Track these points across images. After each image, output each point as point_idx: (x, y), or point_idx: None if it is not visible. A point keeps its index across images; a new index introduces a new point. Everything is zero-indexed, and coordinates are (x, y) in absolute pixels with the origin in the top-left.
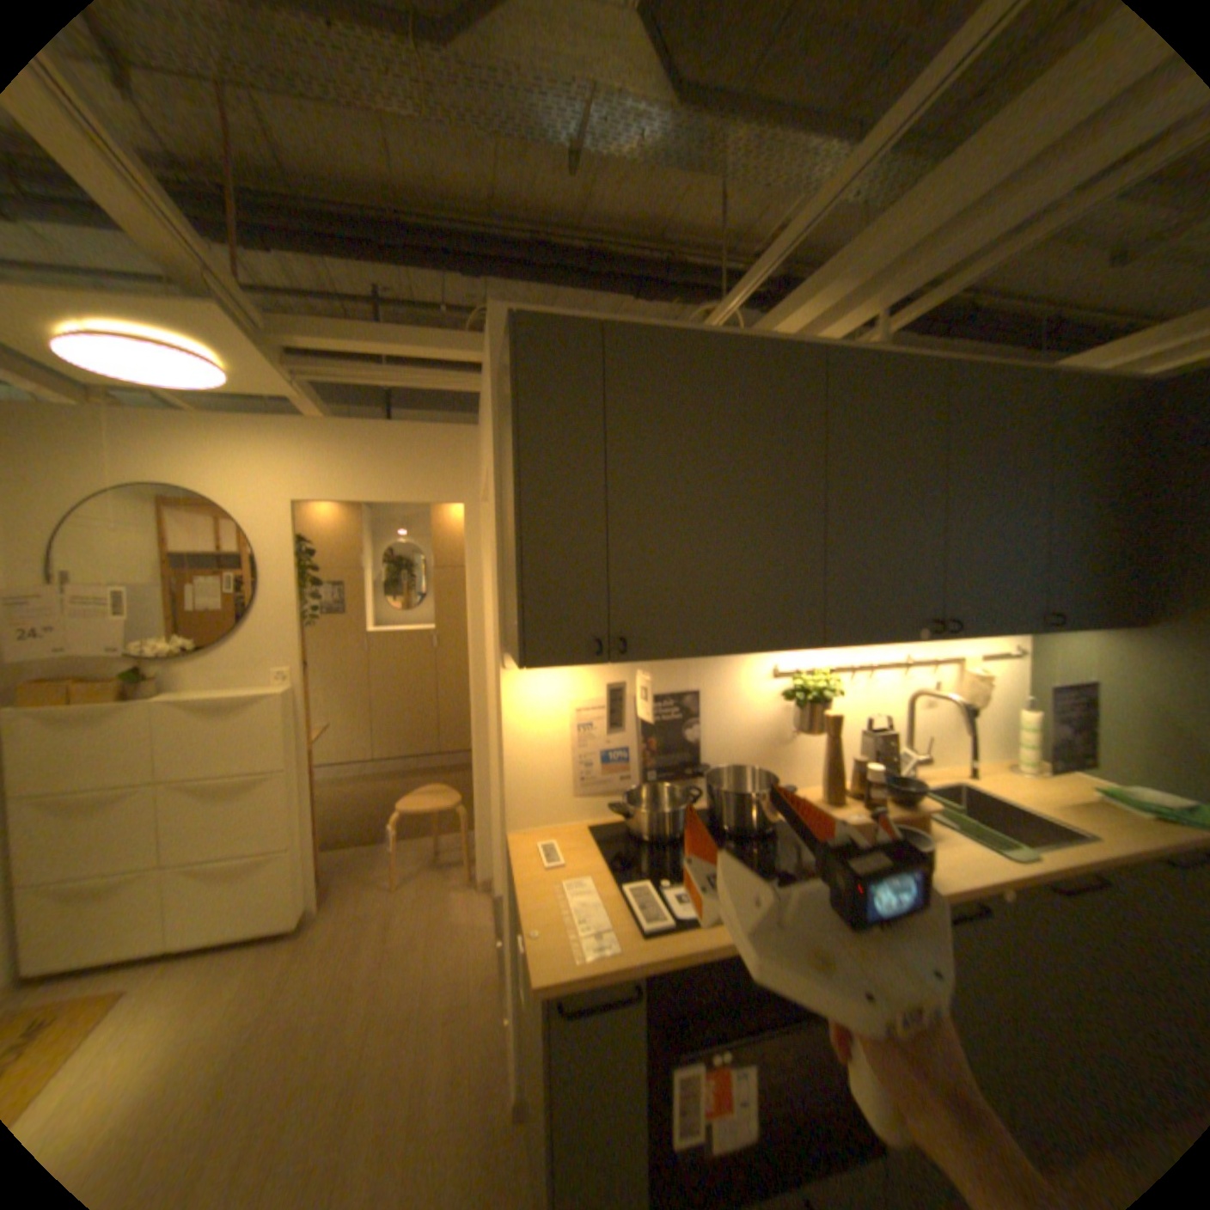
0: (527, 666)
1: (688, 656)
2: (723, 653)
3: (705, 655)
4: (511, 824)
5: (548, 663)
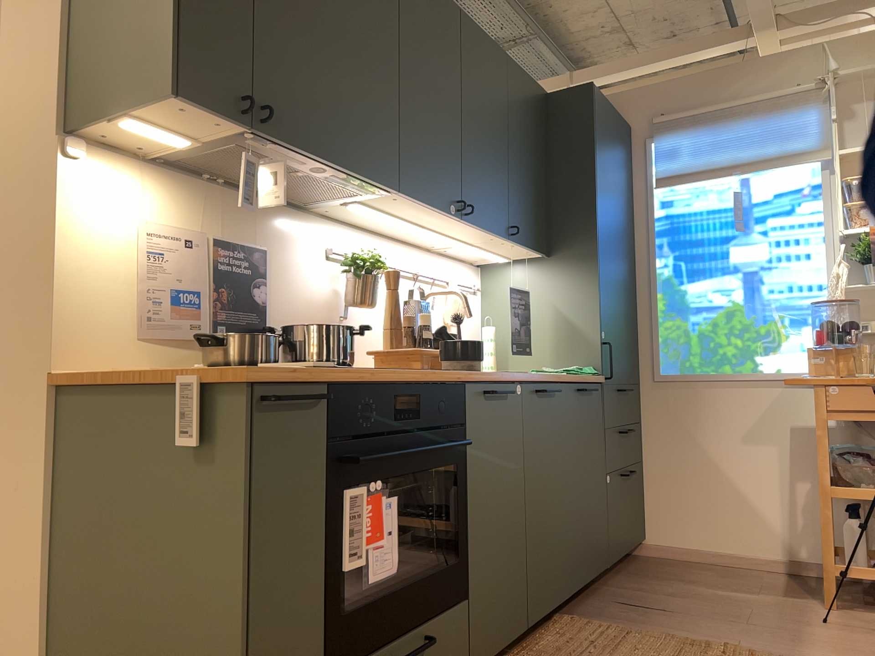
0: (171, 102)
1: (308, 157)
2: (333, 166)
3: (320, 162)
4: (59, 360)
5: (197, 104)
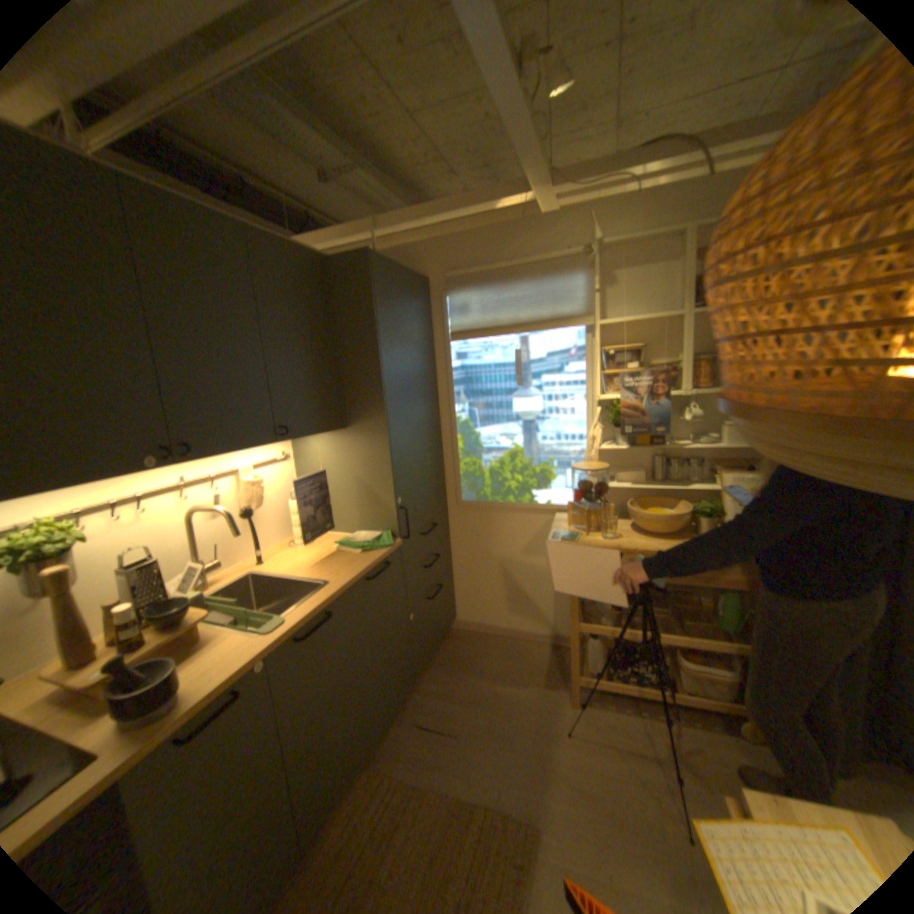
0: None
1: None
2: None
3: None
4: None
5: None
